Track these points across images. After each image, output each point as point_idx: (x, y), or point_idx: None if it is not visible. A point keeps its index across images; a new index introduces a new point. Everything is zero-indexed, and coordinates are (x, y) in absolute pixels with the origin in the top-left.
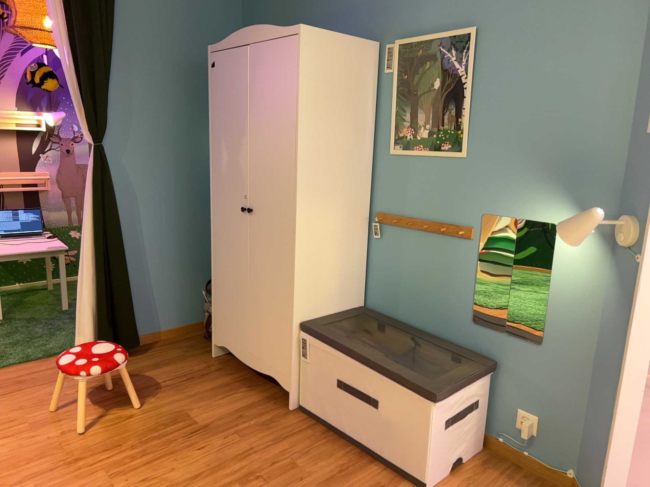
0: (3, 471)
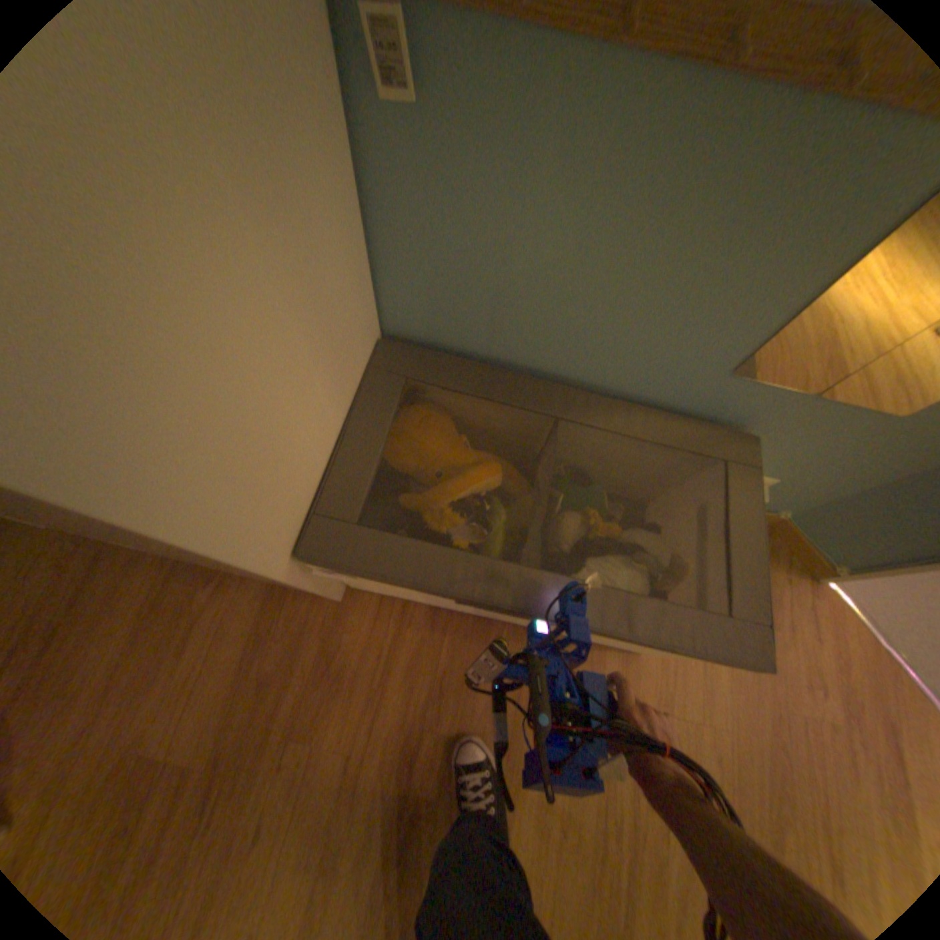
0: None
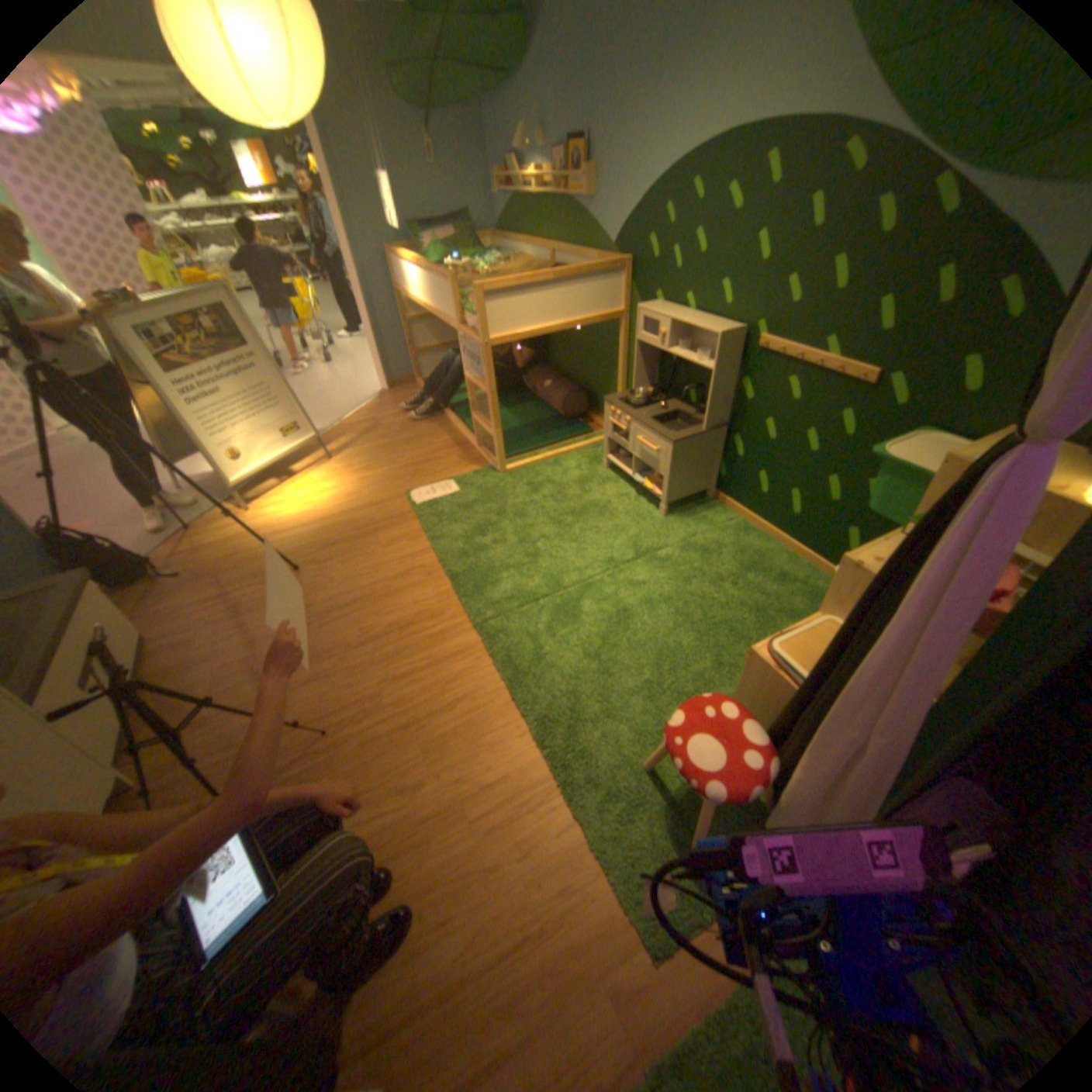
0: (471, 722)
